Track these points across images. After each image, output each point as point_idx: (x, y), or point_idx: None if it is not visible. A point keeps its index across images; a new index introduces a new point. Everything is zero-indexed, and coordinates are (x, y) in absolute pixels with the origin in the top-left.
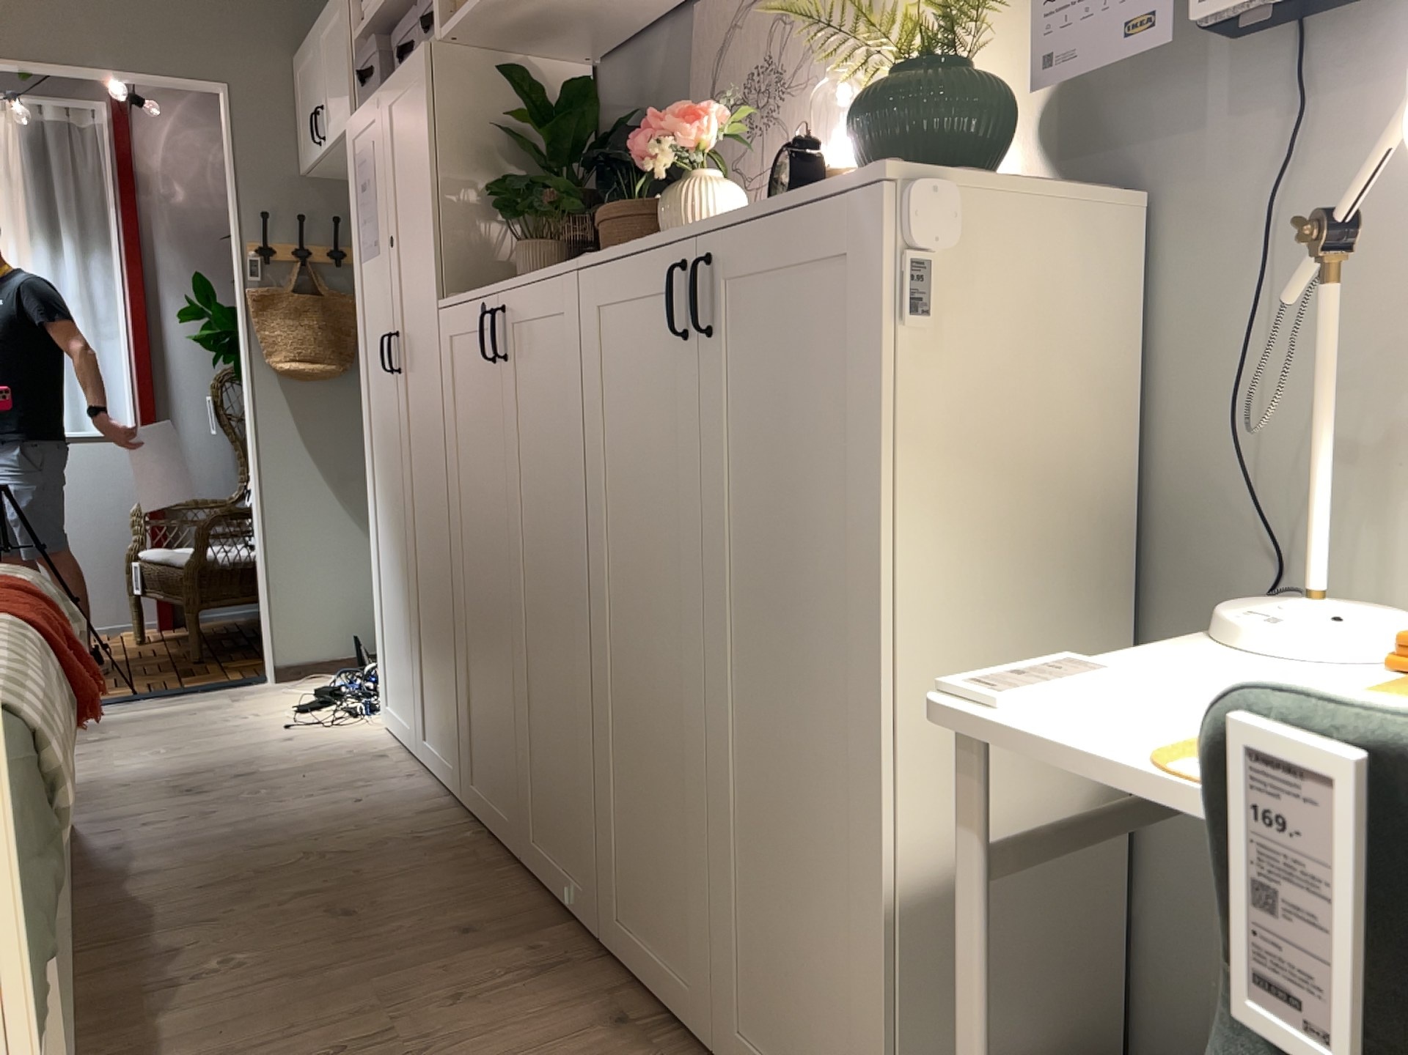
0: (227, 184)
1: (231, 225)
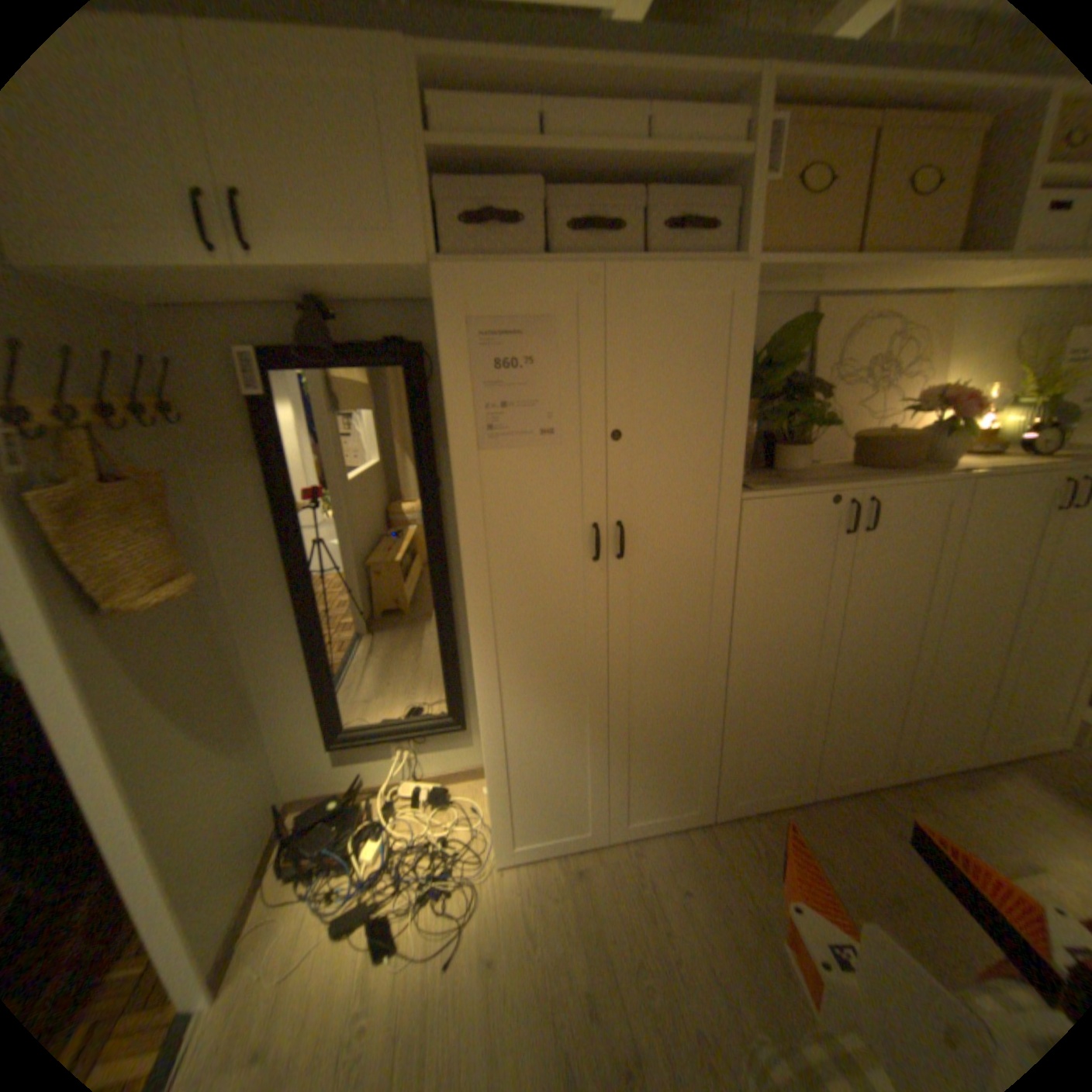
0: None
1: None
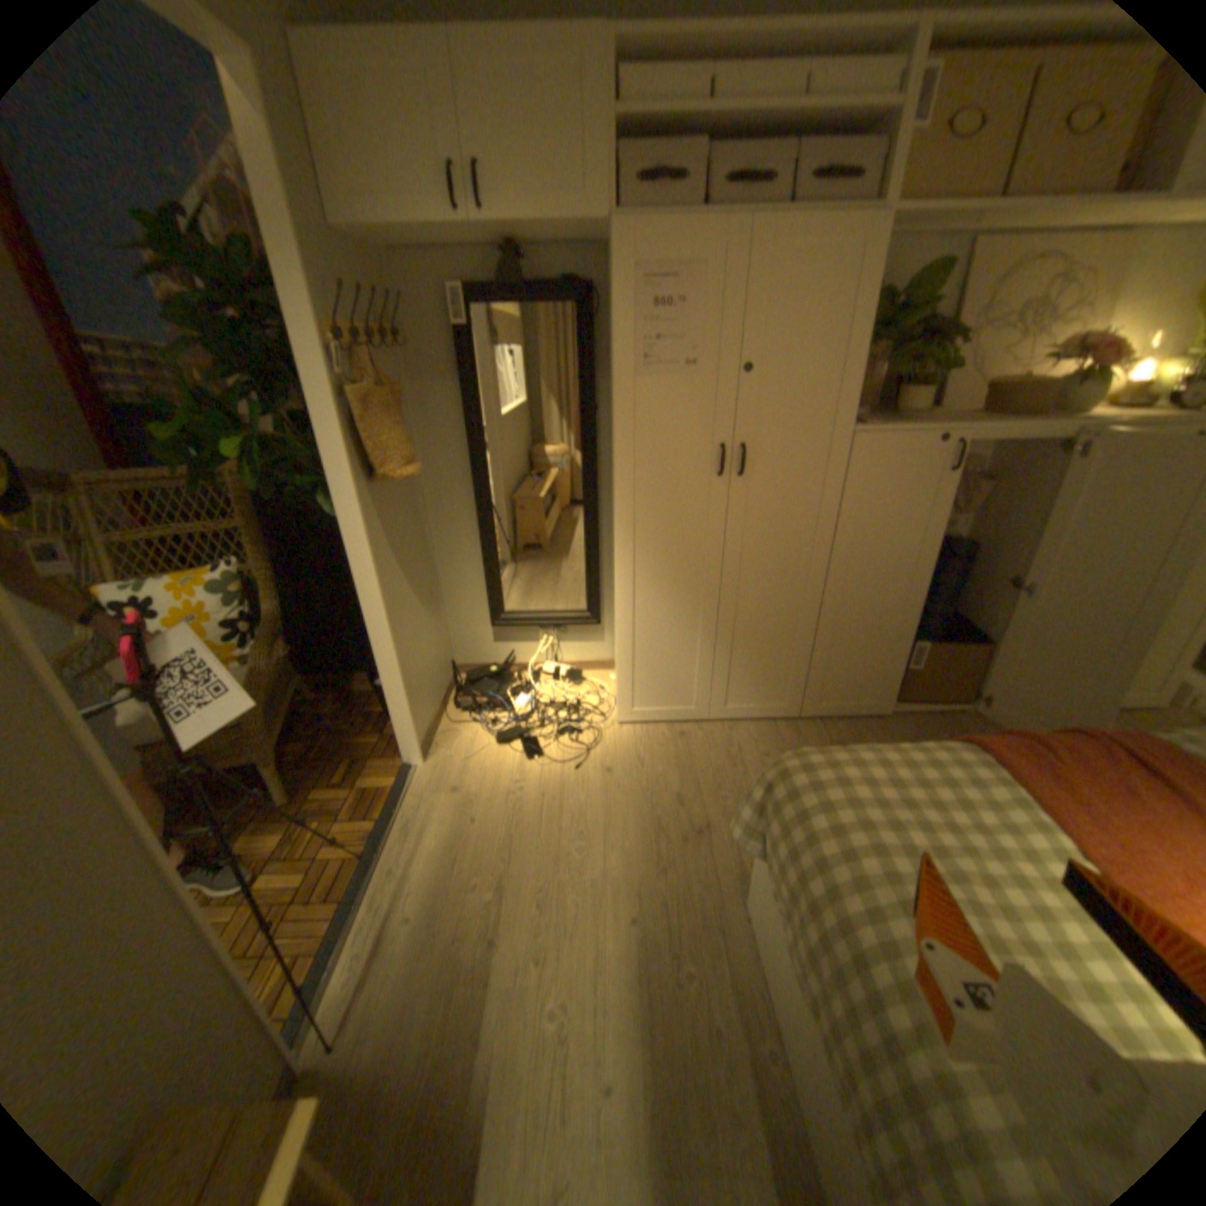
0: (262, 229)
1: (279, 295)
